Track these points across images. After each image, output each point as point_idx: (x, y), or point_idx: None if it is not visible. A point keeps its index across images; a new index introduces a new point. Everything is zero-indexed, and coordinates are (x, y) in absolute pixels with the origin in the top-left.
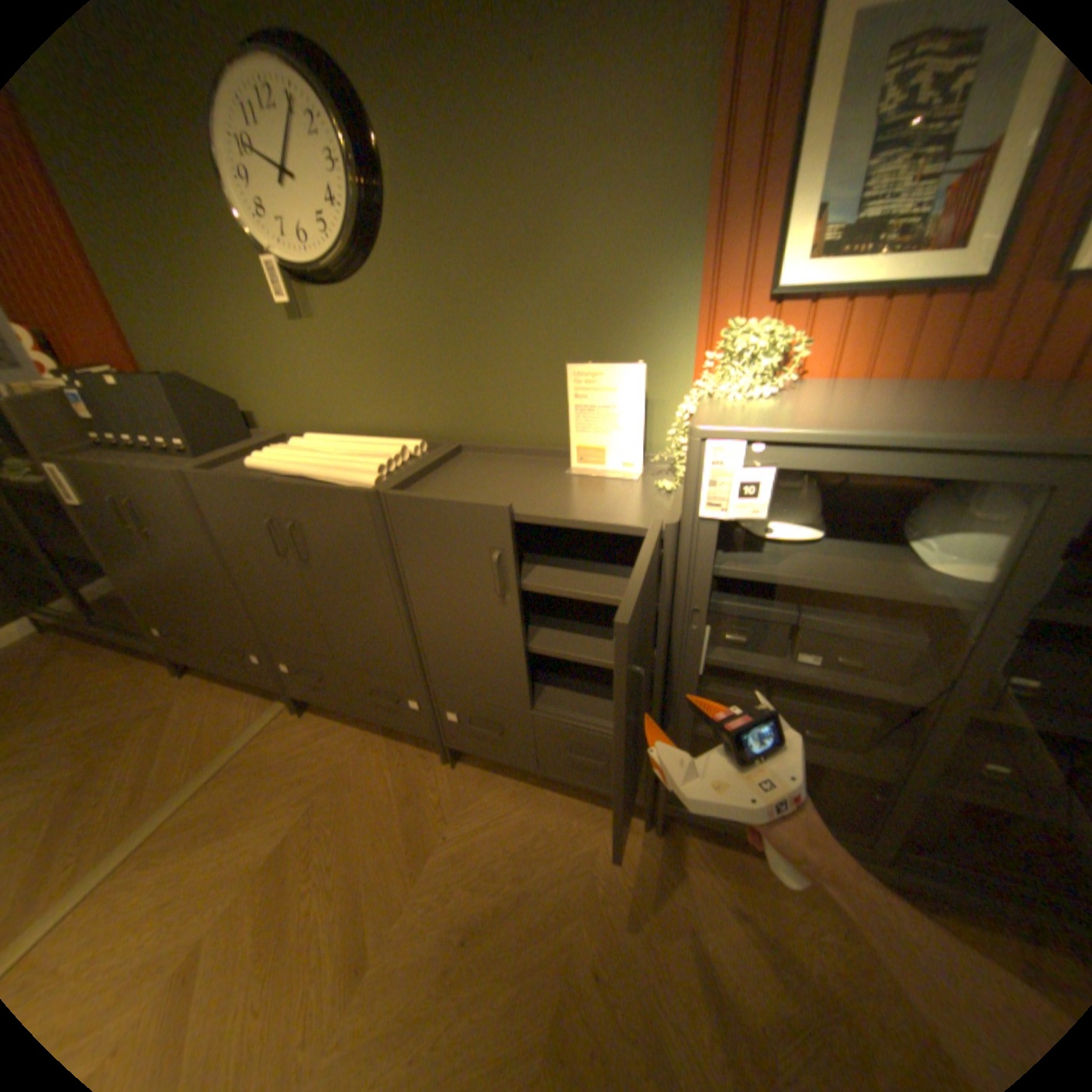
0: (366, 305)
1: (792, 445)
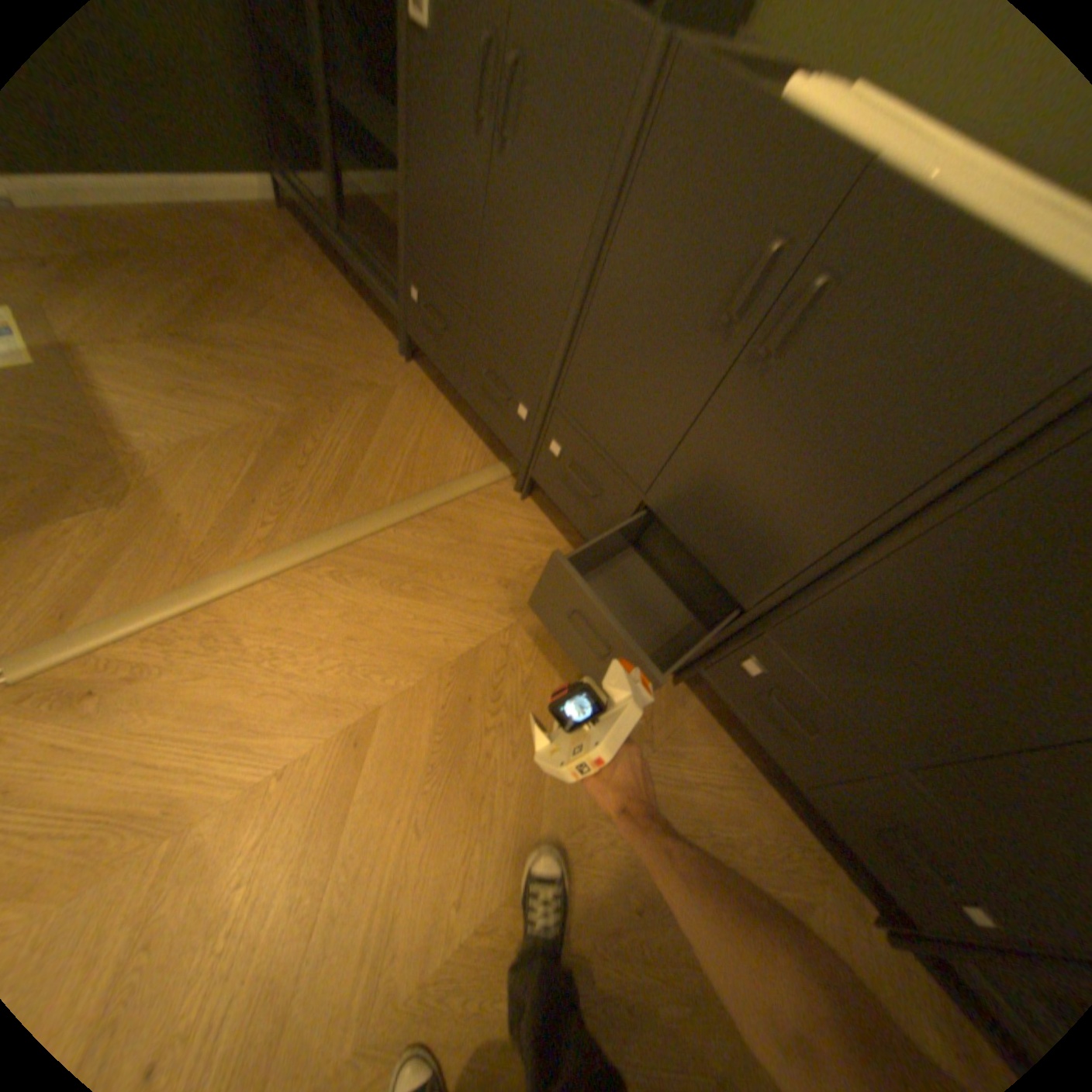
0: None
1: None
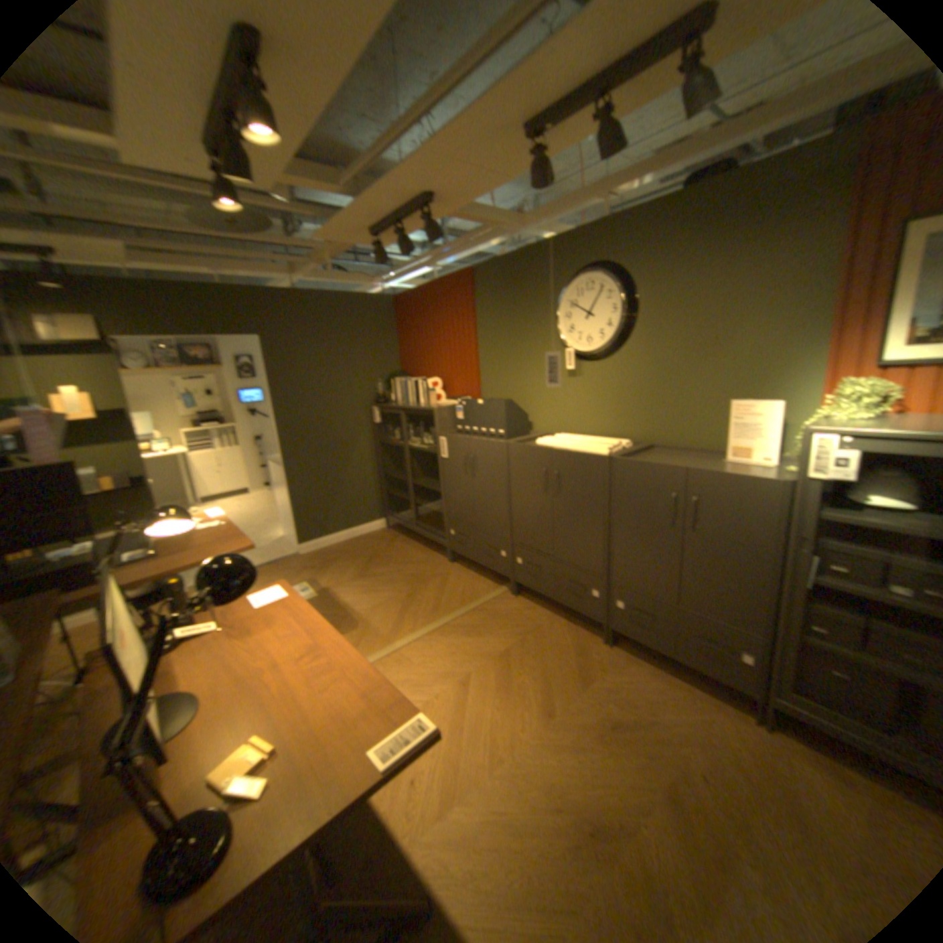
0: (613, 370)
1: (870, 438)
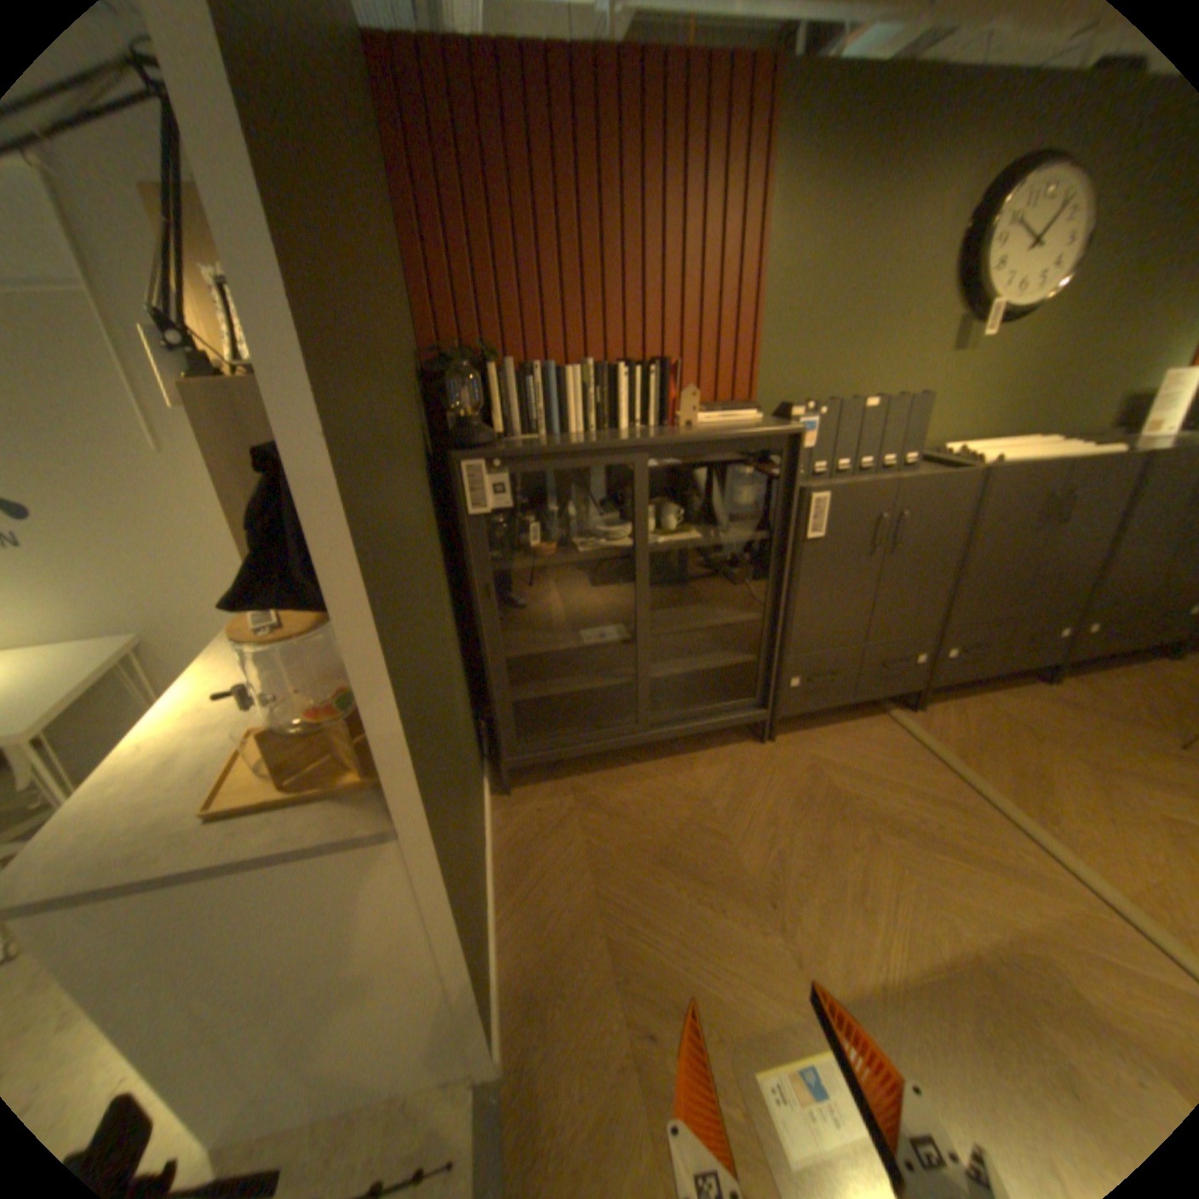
0: (1023, 339)
1: None
